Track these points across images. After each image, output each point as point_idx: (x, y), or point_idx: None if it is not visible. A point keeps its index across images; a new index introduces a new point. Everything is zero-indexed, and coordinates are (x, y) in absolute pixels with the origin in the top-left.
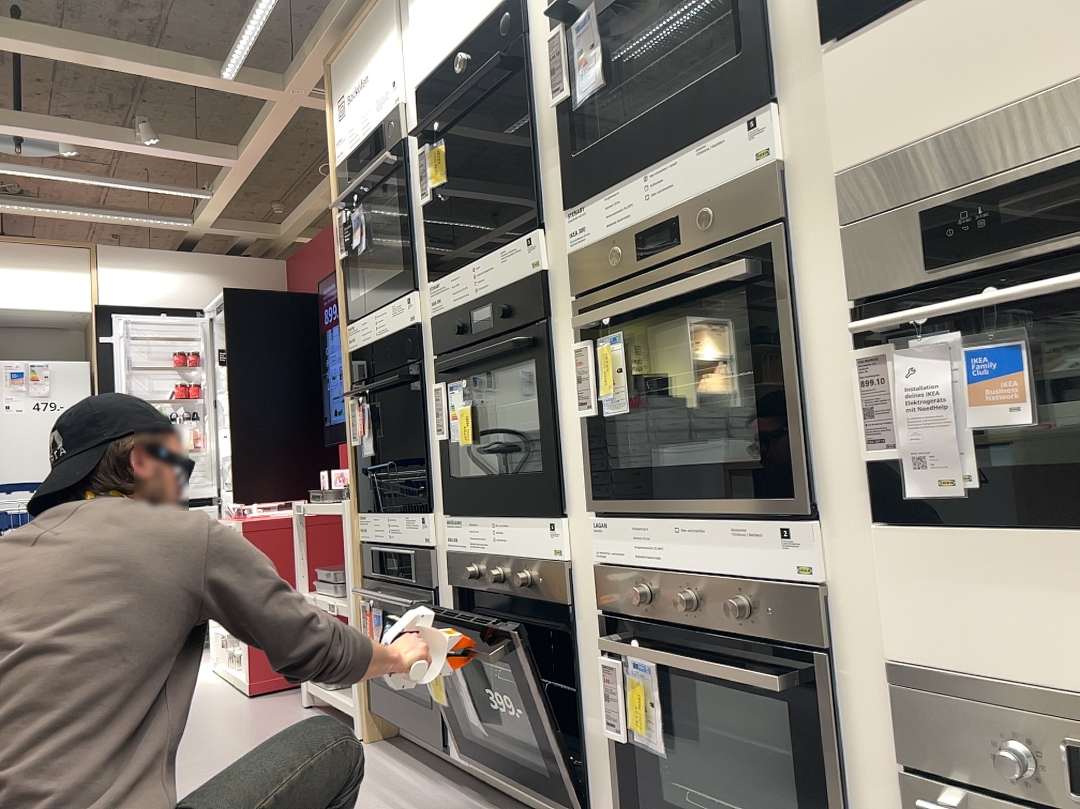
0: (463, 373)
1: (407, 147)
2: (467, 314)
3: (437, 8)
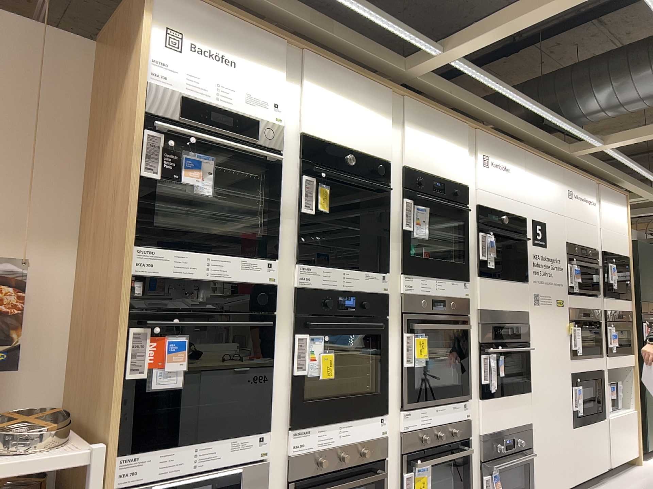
0: (327, 329)
1: (284, 161)
2: (335, 296)
3: (334, 115)
